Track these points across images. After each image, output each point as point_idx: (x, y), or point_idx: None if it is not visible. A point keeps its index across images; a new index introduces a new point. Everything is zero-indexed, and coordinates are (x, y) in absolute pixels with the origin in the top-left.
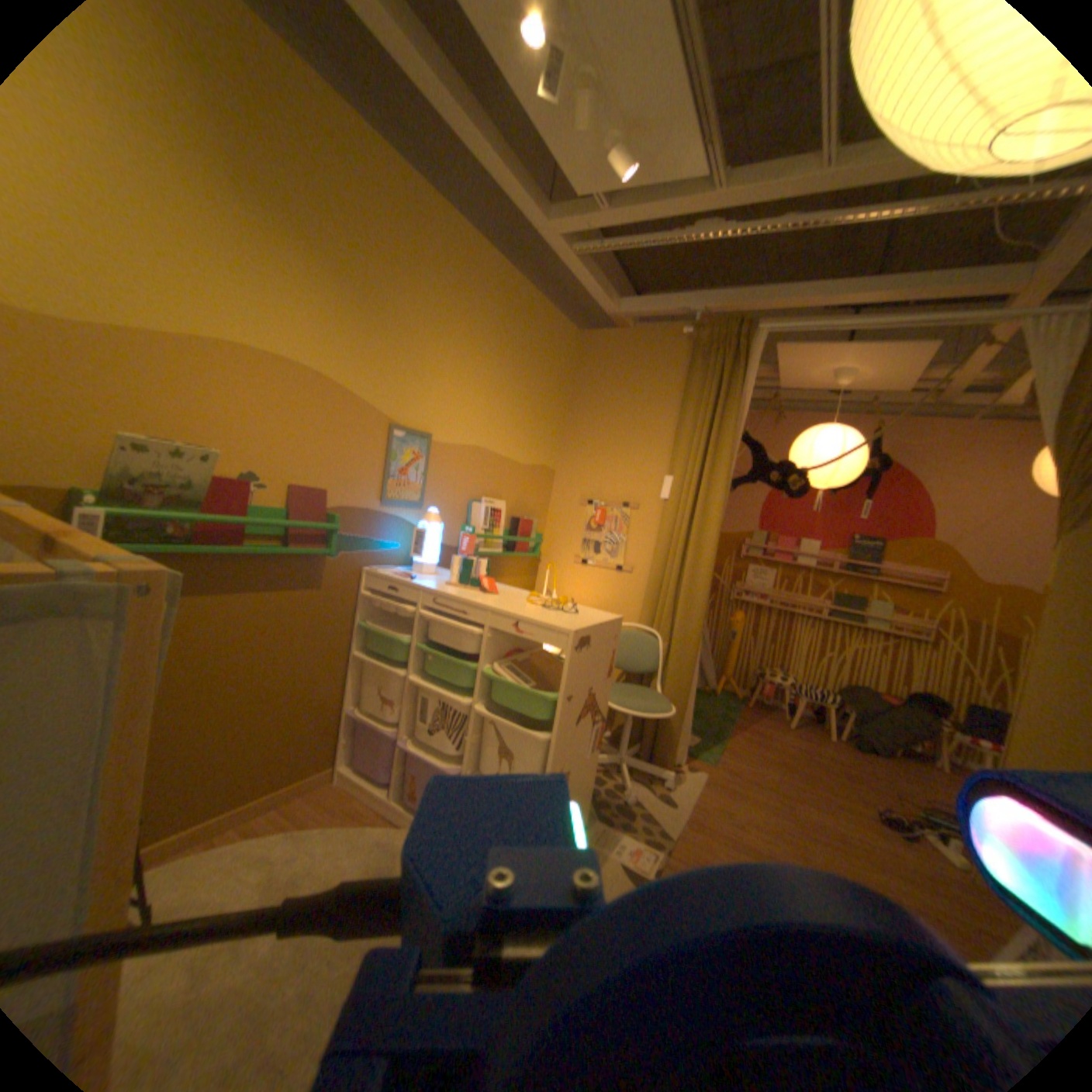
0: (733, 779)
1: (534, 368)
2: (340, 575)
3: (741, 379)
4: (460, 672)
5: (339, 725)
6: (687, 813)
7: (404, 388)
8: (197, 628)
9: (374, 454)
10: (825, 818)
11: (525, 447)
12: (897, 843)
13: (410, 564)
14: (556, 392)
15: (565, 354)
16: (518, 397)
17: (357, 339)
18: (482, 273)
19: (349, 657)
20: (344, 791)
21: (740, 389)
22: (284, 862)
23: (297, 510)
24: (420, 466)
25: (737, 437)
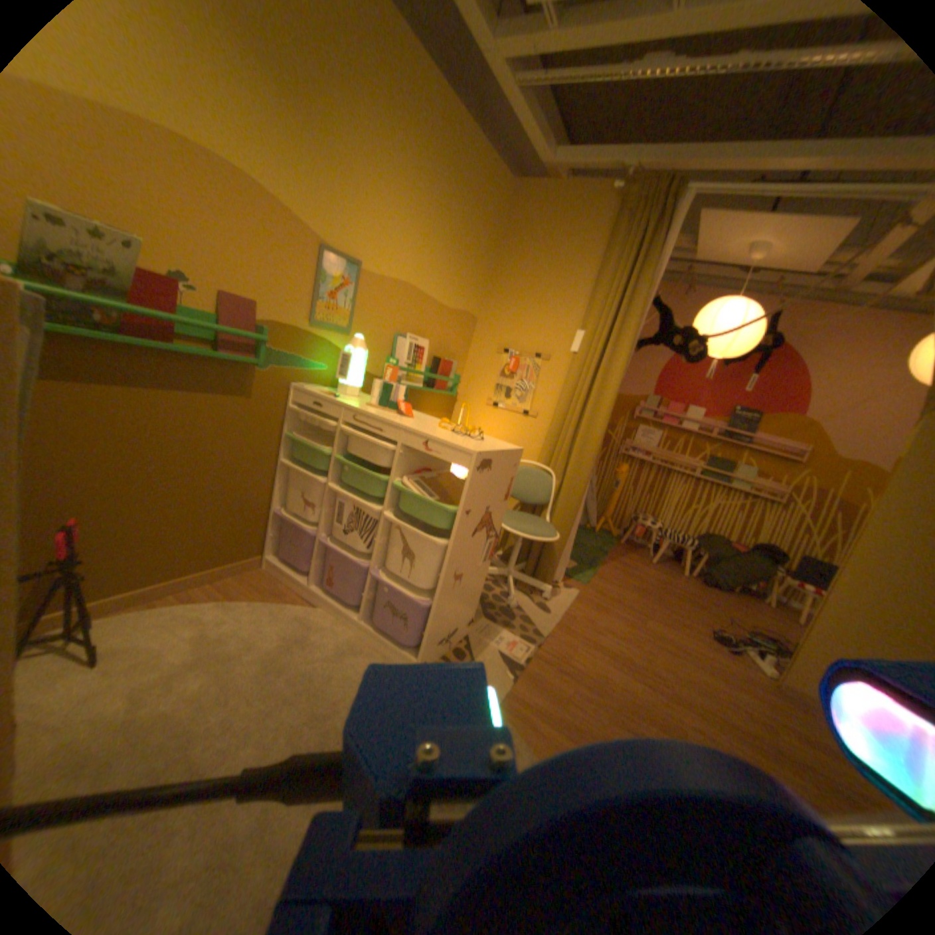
0: (599, 596)
1: (466, 211)
2: (269, 387)
3: (662, 240)
4: (375, 485)
5: (268, 521)
6: (558, 618)
7: (337, 208)
8: (131, 418)
9: (304, 274)
10: (669, 632)
11: (451, 291)
12: (724, 655)
13: (336, 387)
14: (486, 240)
15: (498, 201)
16: (449, 239)
17: (289, 145)
18: (422, 95)
19: (278, 464)
20: (271, 575)
21: (659, 249)
22: (216, 625)
23: (227, 317)
24: (350, 293)
25: (649, 298)
